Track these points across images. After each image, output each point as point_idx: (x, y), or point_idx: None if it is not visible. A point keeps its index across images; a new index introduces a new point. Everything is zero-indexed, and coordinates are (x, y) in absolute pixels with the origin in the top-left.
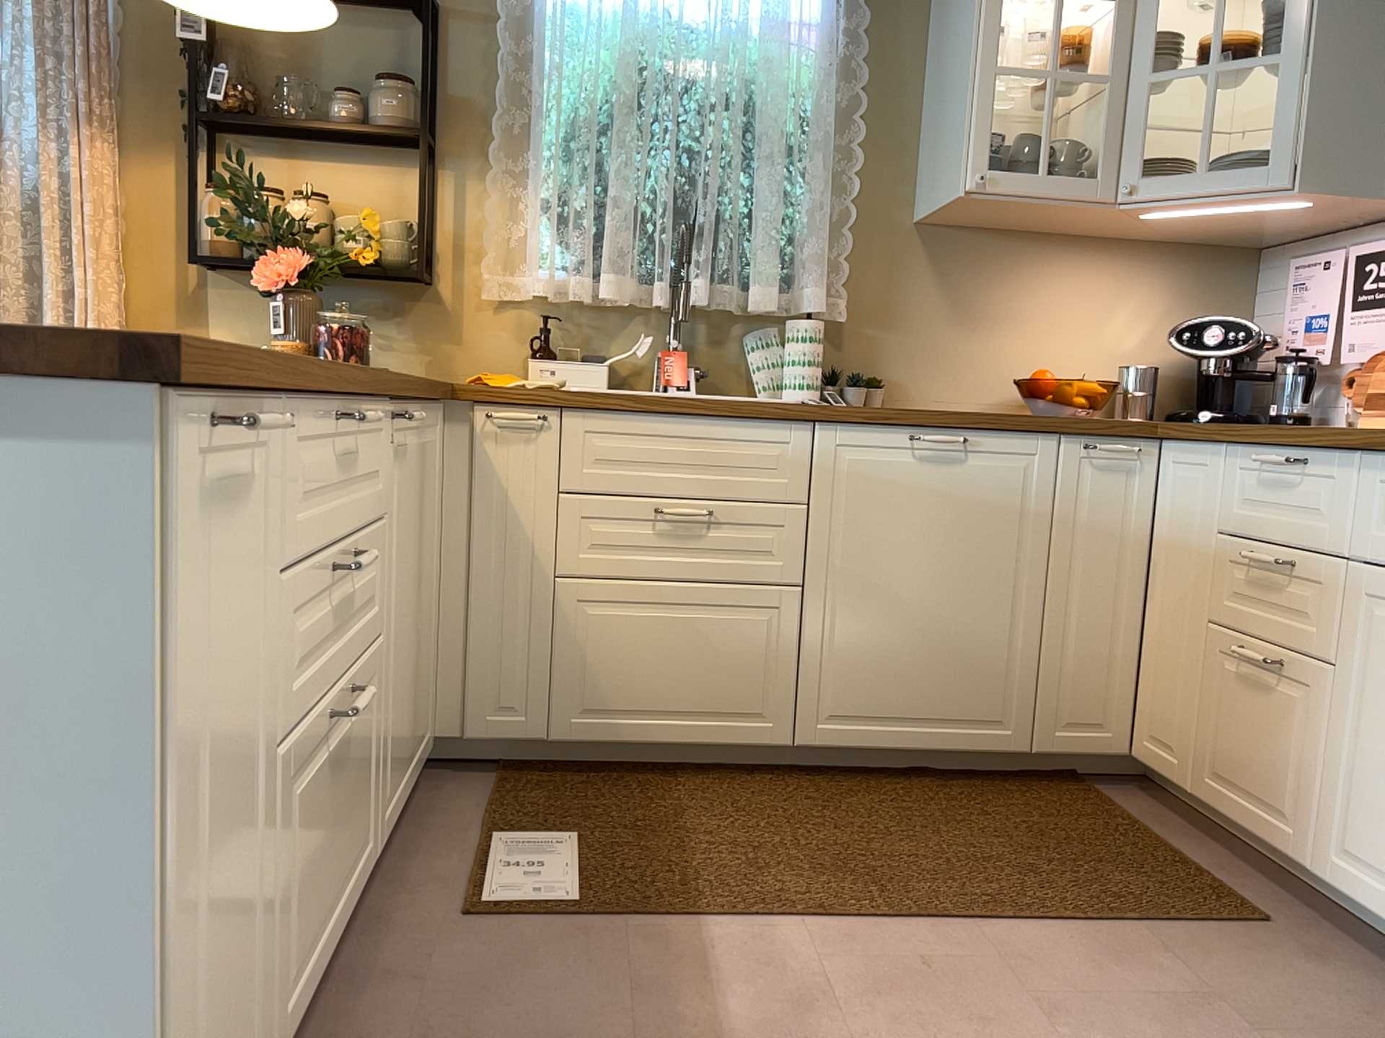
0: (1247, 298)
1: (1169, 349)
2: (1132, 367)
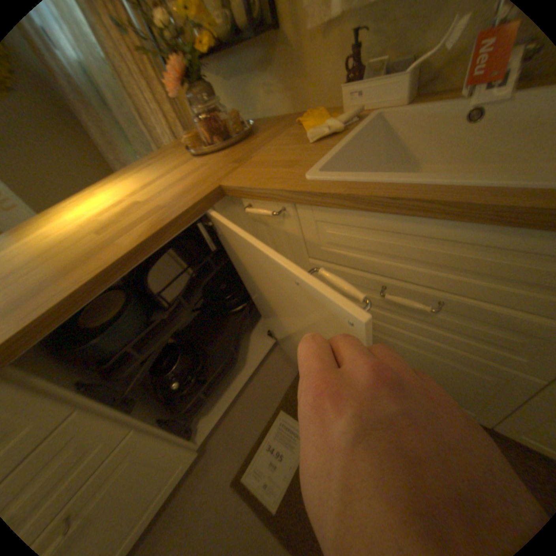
0: None
1: None
2: None
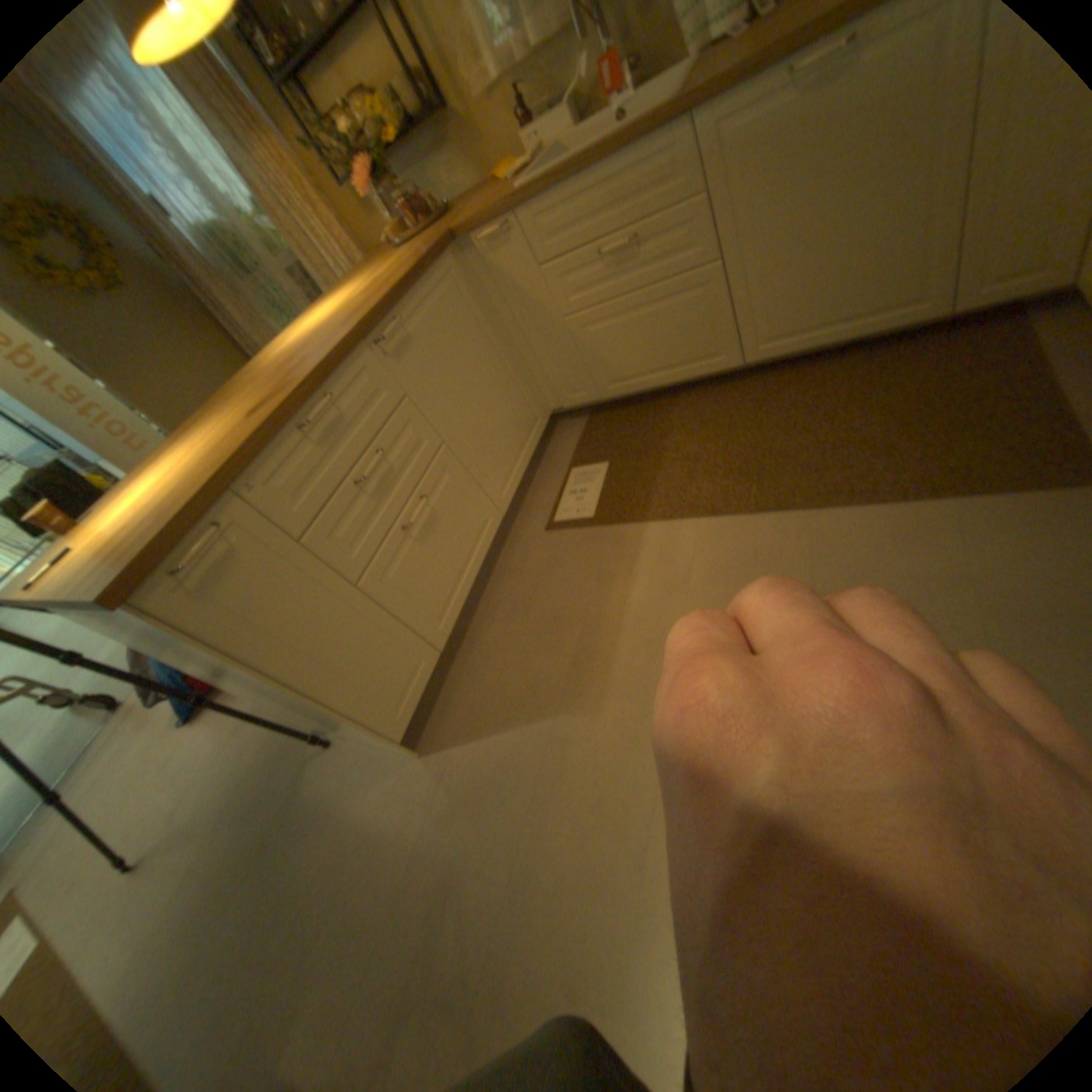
0: None
1: None
2: None
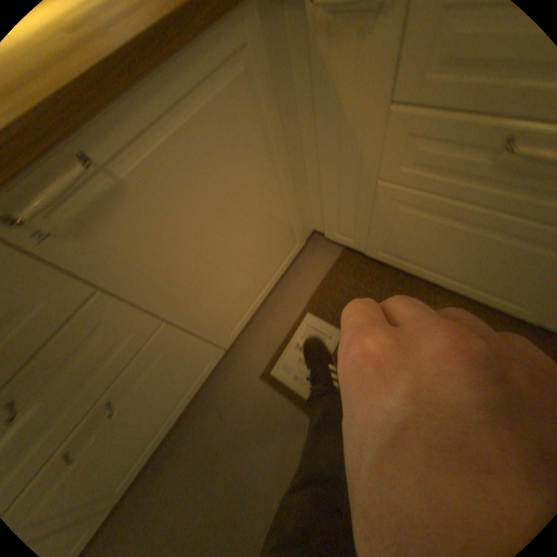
0: None
1: None
2: None
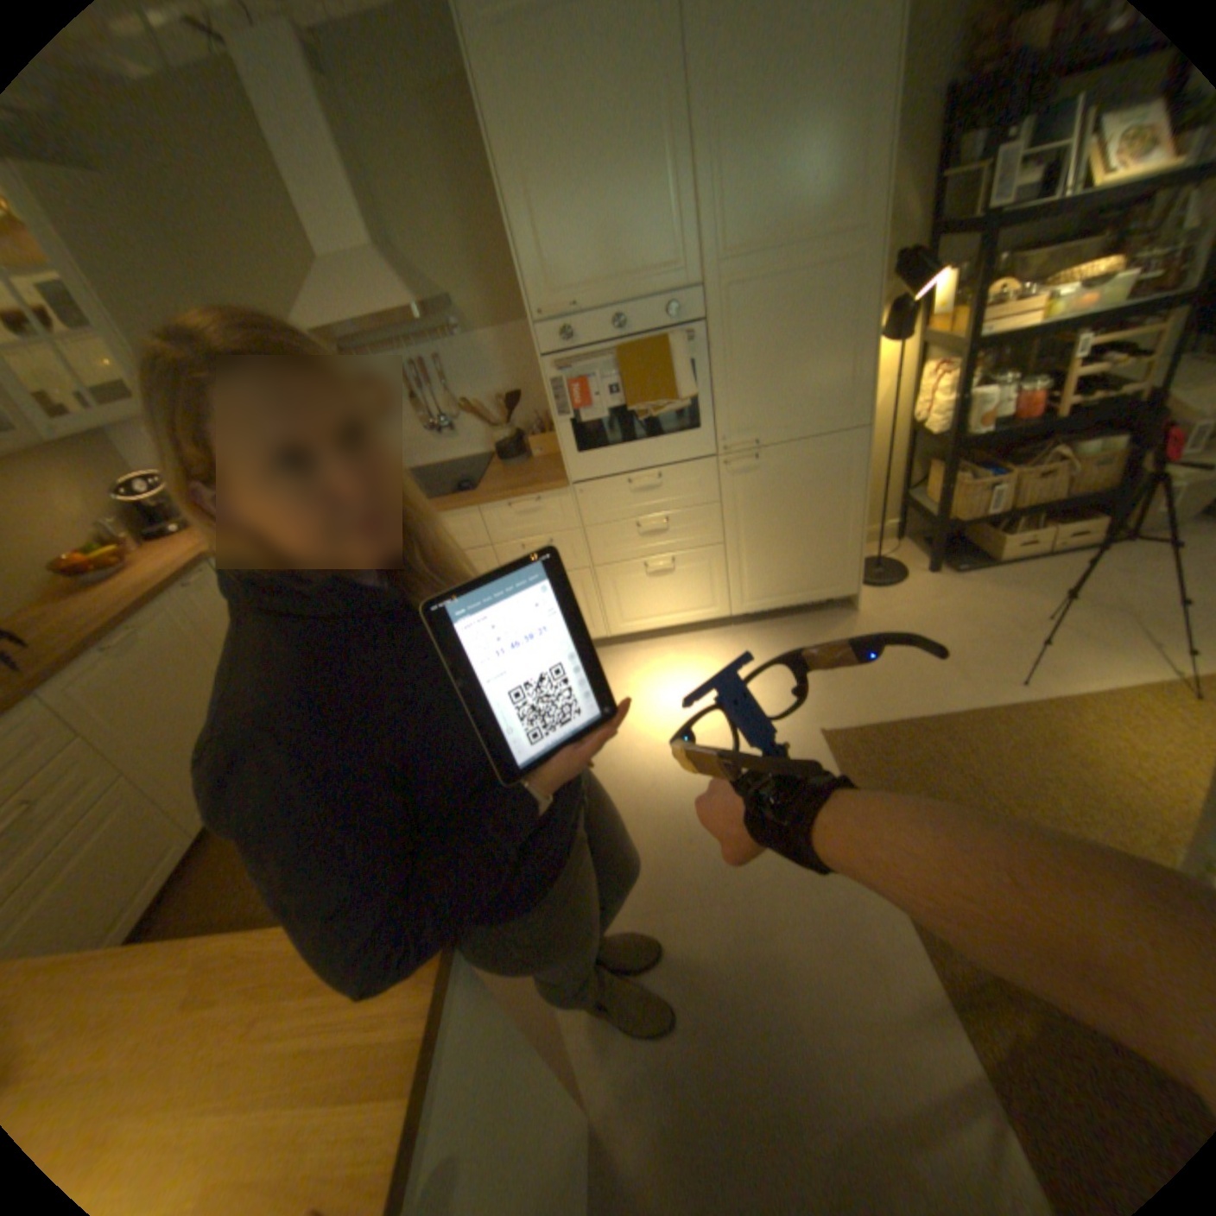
0: (109, 454)
1: (98, 503)
2: (92, 524)
